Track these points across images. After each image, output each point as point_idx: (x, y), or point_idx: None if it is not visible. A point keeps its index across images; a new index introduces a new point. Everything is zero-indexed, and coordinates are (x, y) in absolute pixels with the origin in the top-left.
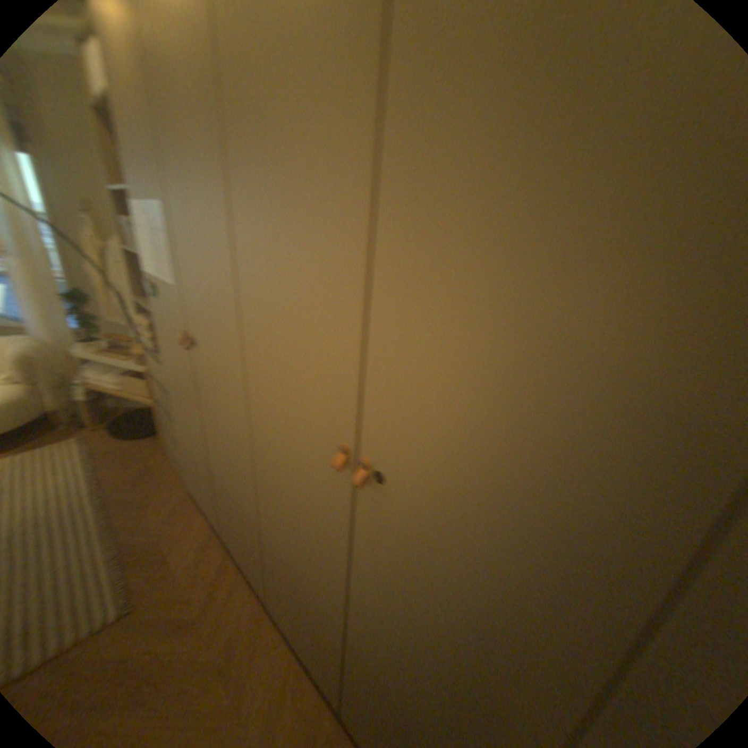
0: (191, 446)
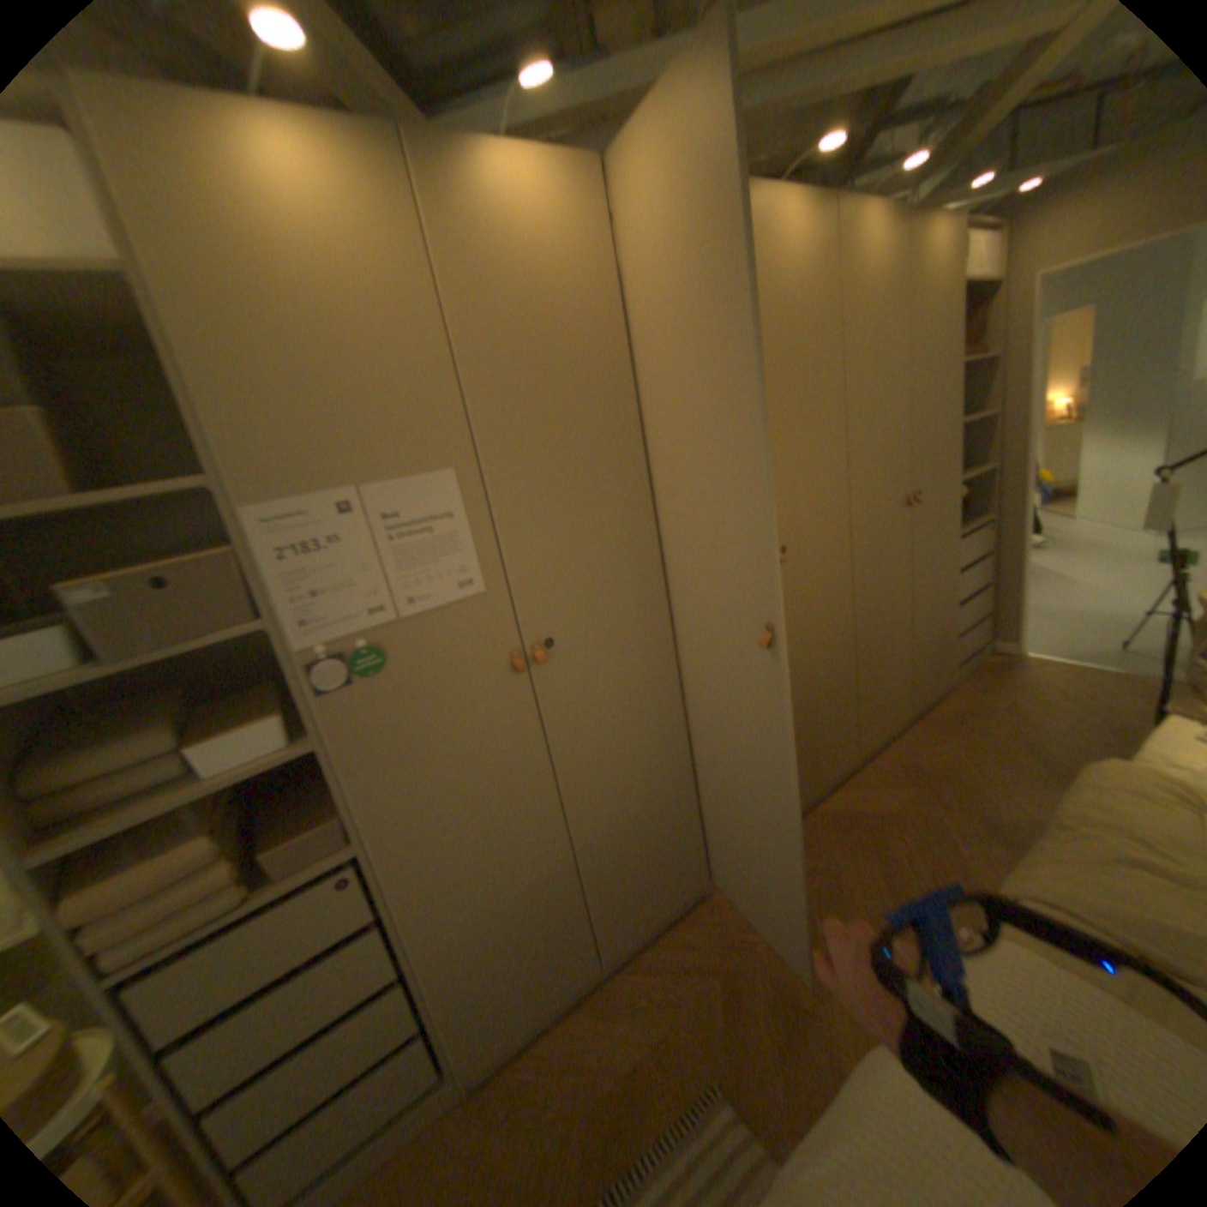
0: (519, 881)
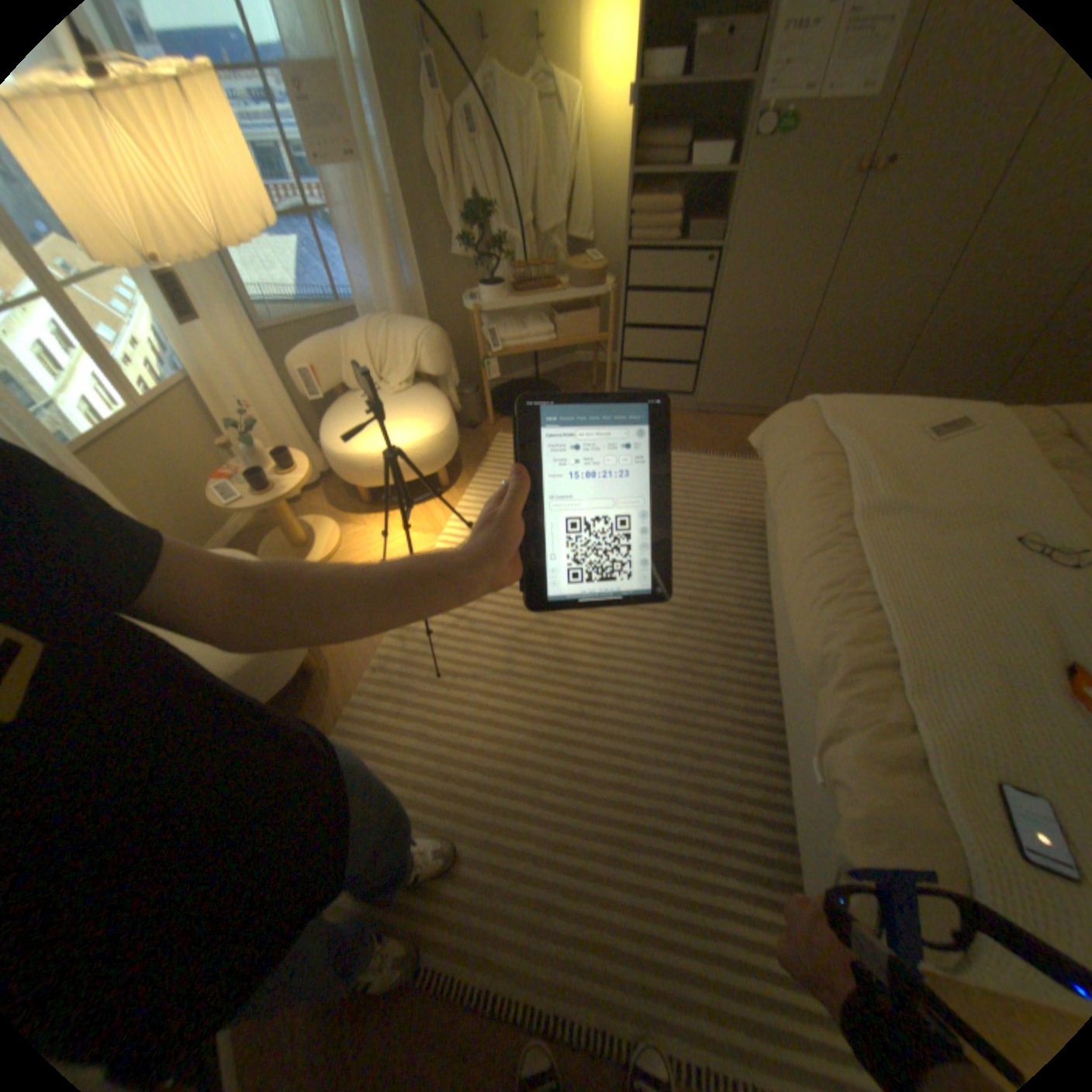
0: (776, 319)
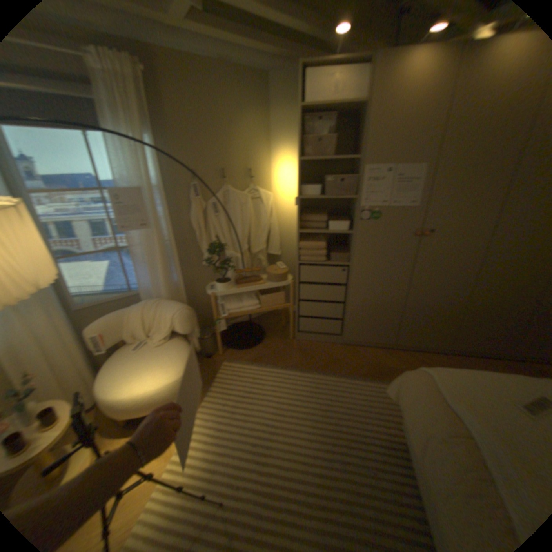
0: (386, 299)
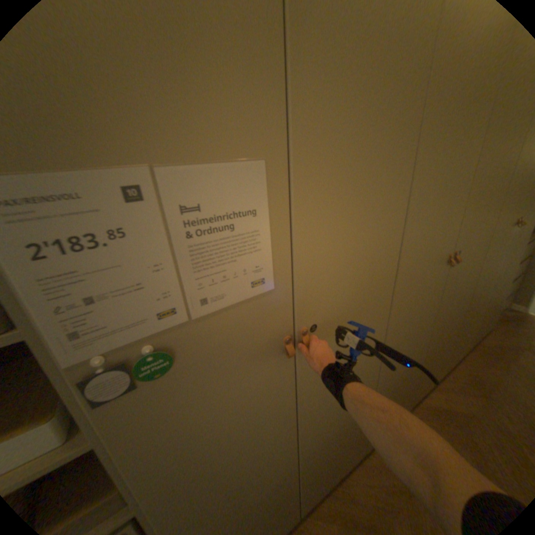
0: (262, 492)
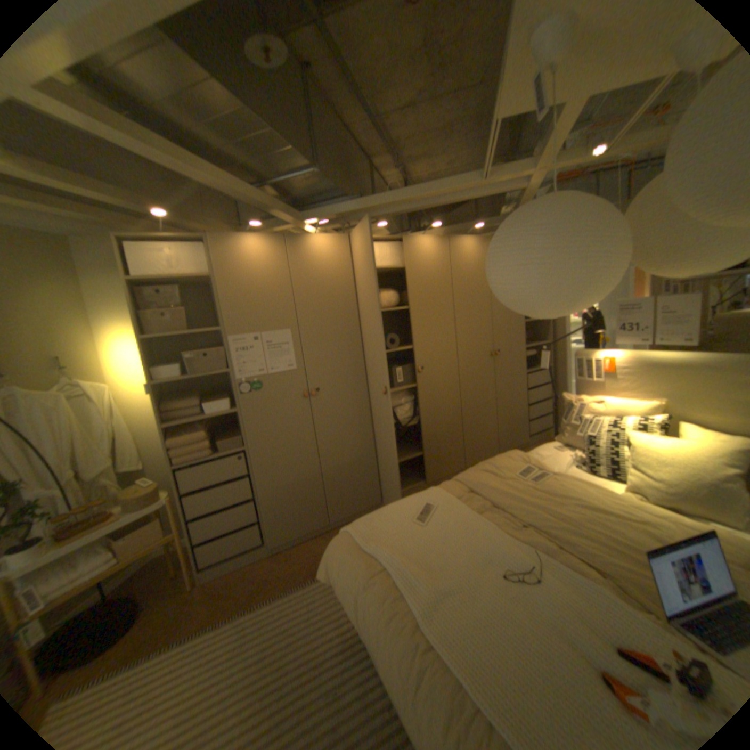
0: (299, 476)
